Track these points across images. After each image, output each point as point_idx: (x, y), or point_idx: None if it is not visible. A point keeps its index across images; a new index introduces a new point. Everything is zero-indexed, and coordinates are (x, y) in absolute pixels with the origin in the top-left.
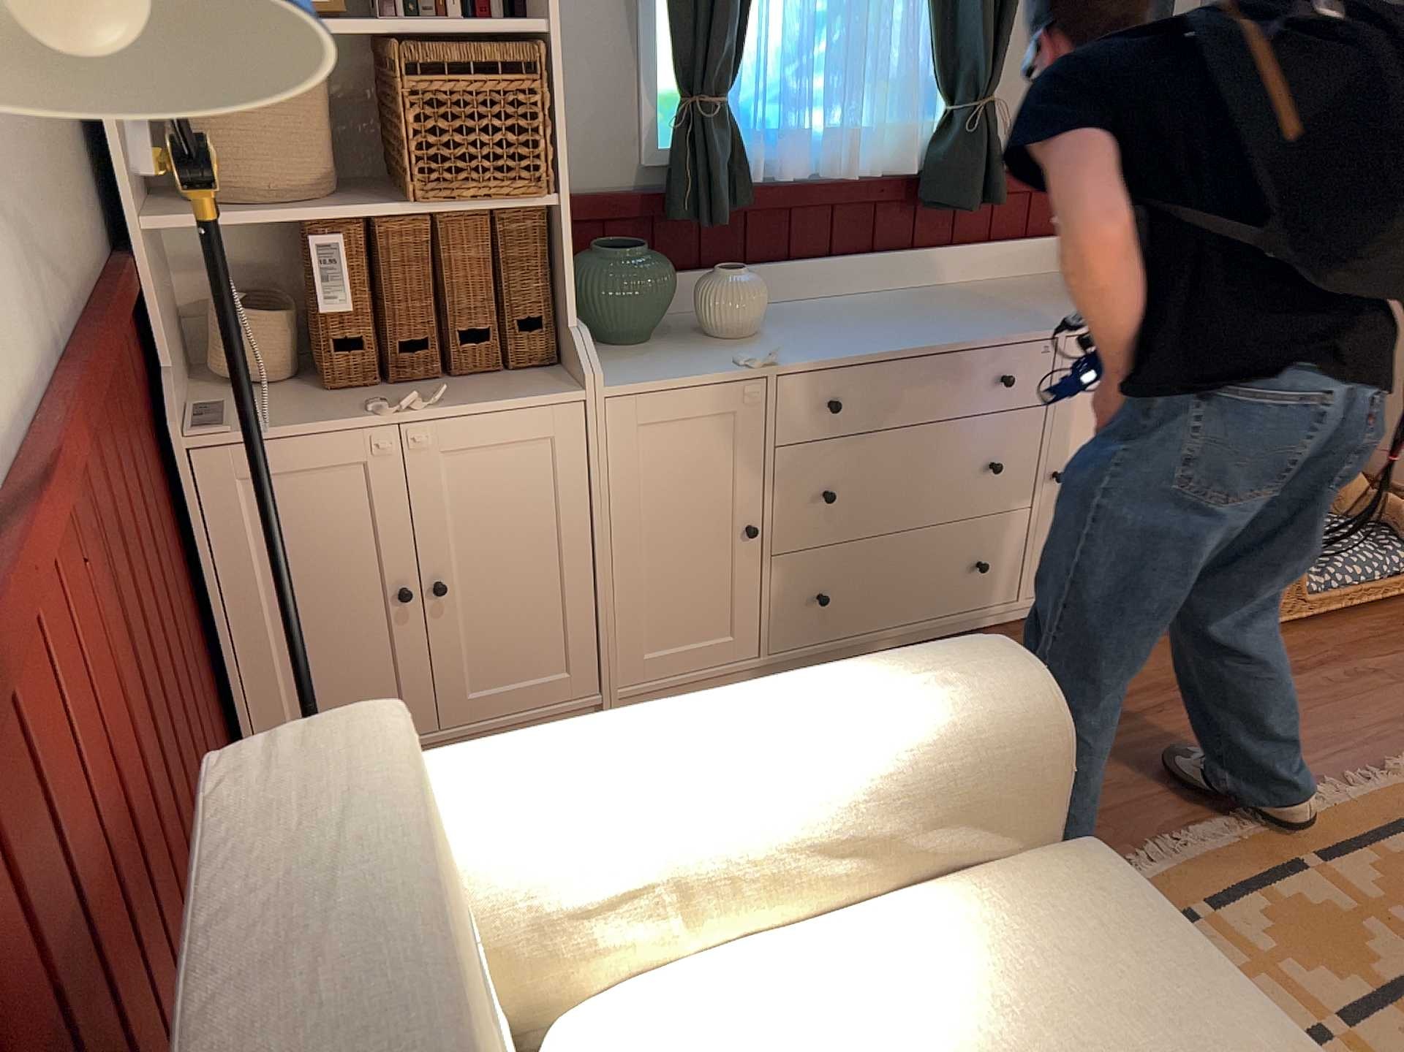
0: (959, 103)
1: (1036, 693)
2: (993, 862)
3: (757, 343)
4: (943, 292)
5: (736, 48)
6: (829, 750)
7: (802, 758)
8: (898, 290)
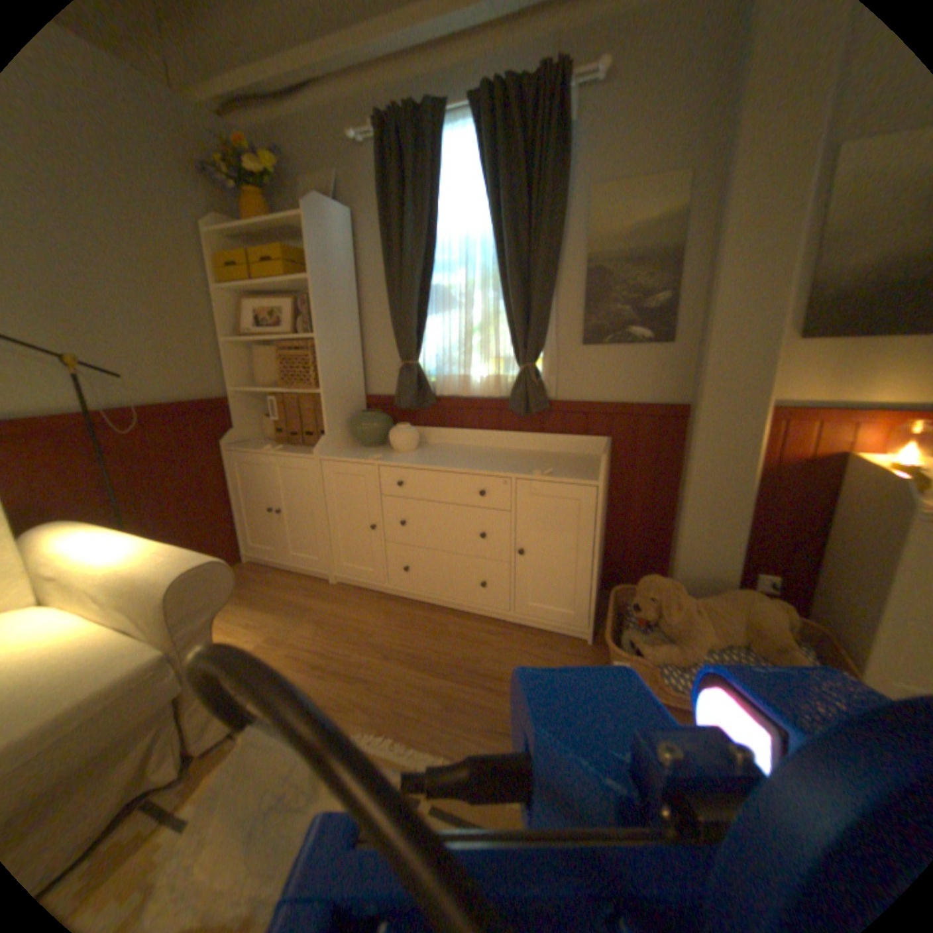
0: (520, 366)
1: (171, 578)
2: (137, 637)
3: (399, 454)
4: (523, 453)
5: (415, 343)
6: (112, 563)
7: (105, 561)
8: (506, 449)
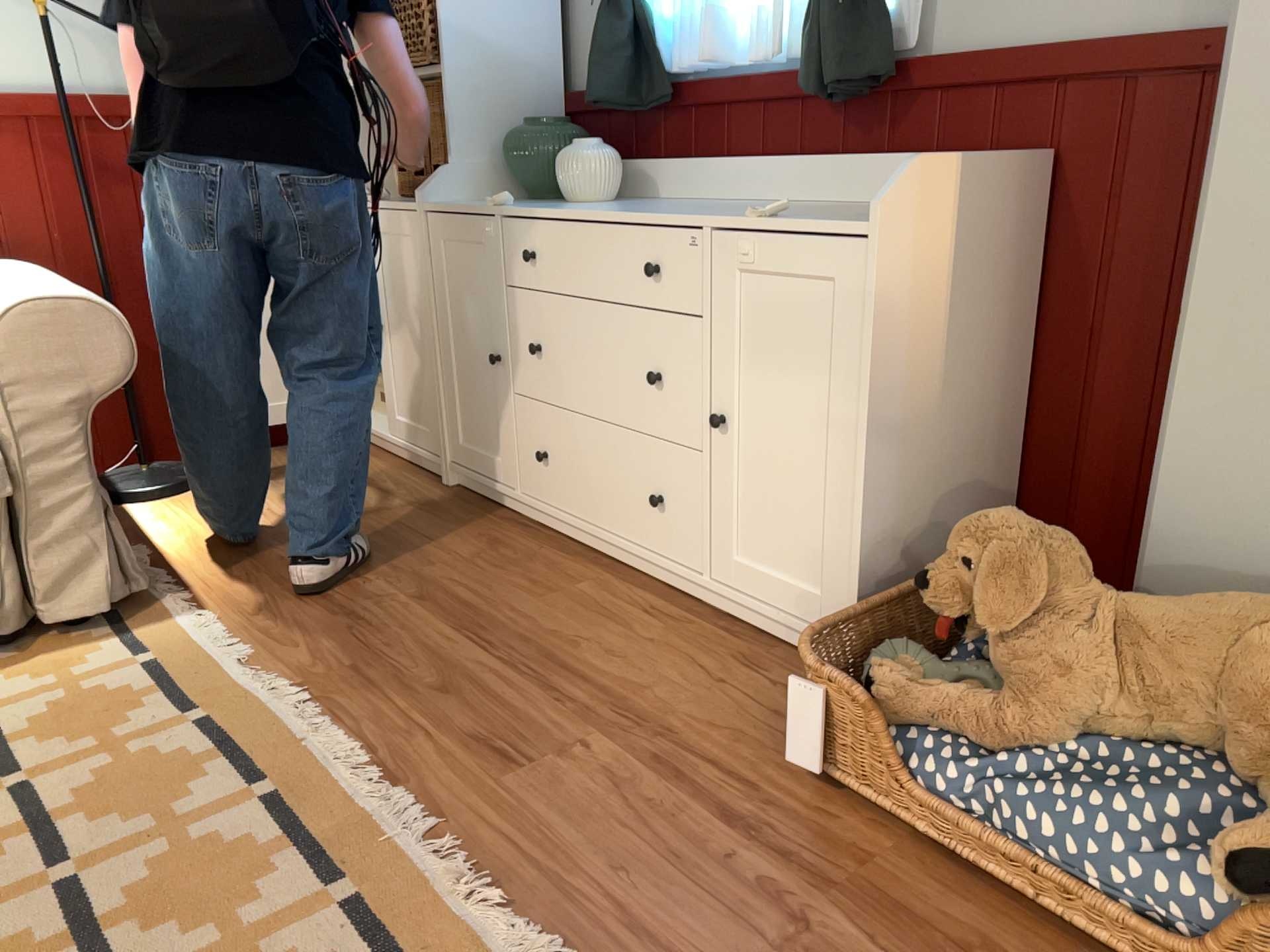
0: None
1: (15, 306)
2: None
3: (561, 206)
4: (825, 207)
5: None
6: None
7: None
8: (800, 203)
